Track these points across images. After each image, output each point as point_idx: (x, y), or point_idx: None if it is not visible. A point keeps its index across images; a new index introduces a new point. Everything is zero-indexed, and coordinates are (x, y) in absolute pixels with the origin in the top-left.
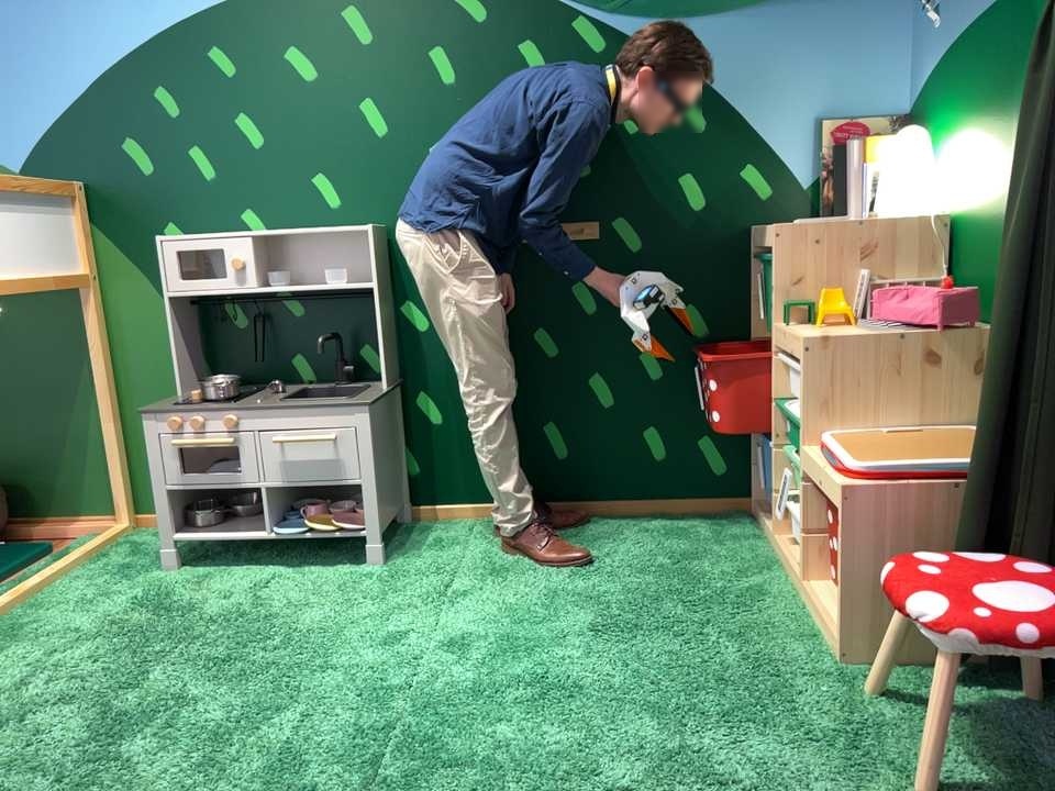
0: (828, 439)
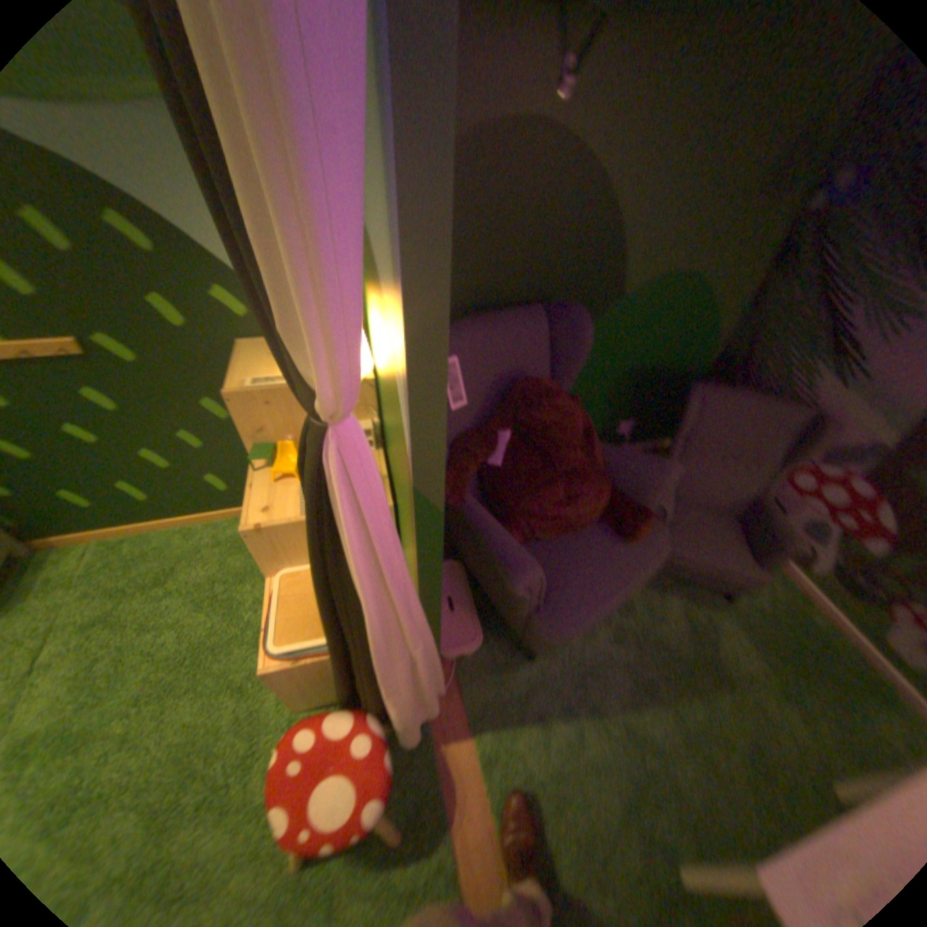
0: (280, 576)
